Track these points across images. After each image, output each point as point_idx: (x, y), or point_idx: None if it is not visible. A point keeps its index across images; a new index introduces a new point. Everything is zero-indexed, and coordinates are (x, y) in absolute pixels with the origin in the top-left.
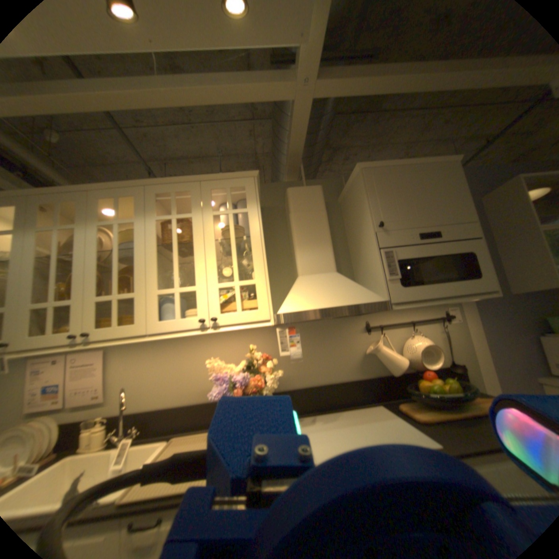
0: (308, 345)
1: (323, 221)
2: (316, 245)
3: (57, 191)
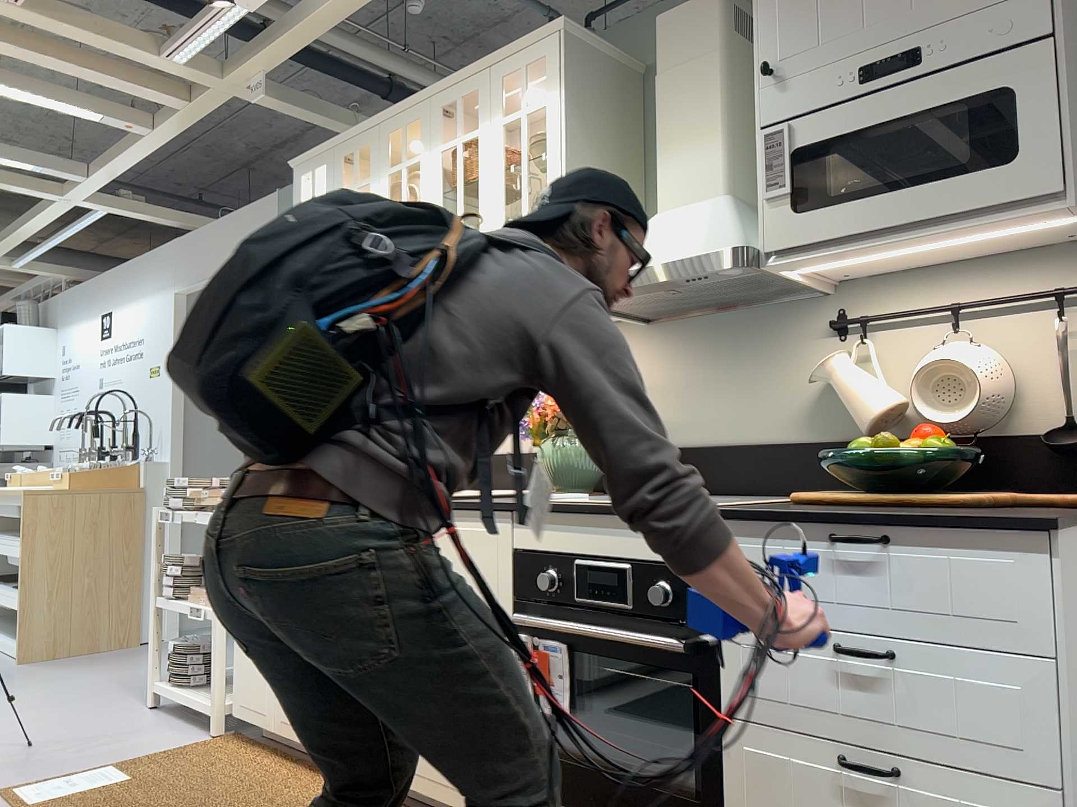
0: (706, 362)
1: (713, 79)
2: (691, 139)
3: (355, 133)
